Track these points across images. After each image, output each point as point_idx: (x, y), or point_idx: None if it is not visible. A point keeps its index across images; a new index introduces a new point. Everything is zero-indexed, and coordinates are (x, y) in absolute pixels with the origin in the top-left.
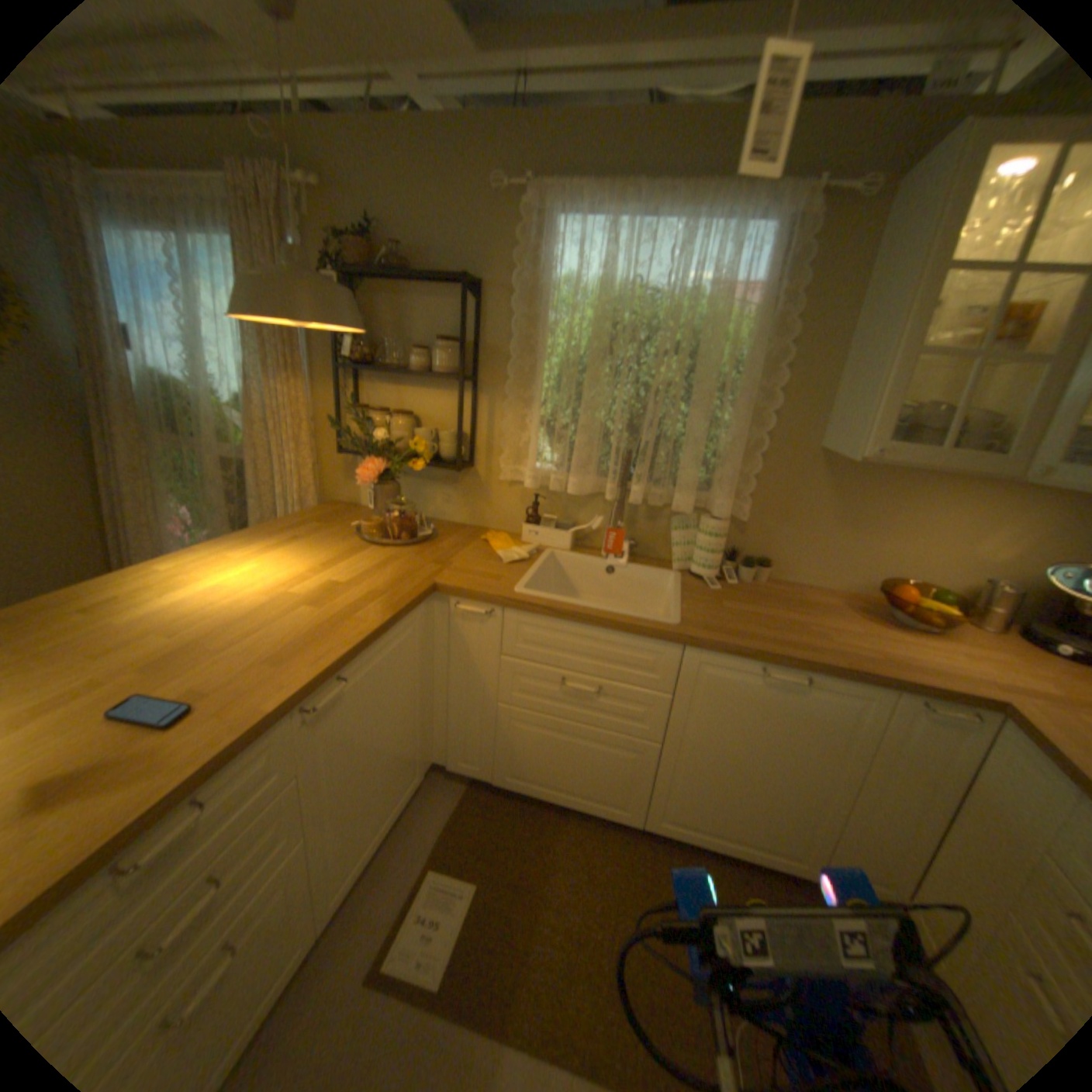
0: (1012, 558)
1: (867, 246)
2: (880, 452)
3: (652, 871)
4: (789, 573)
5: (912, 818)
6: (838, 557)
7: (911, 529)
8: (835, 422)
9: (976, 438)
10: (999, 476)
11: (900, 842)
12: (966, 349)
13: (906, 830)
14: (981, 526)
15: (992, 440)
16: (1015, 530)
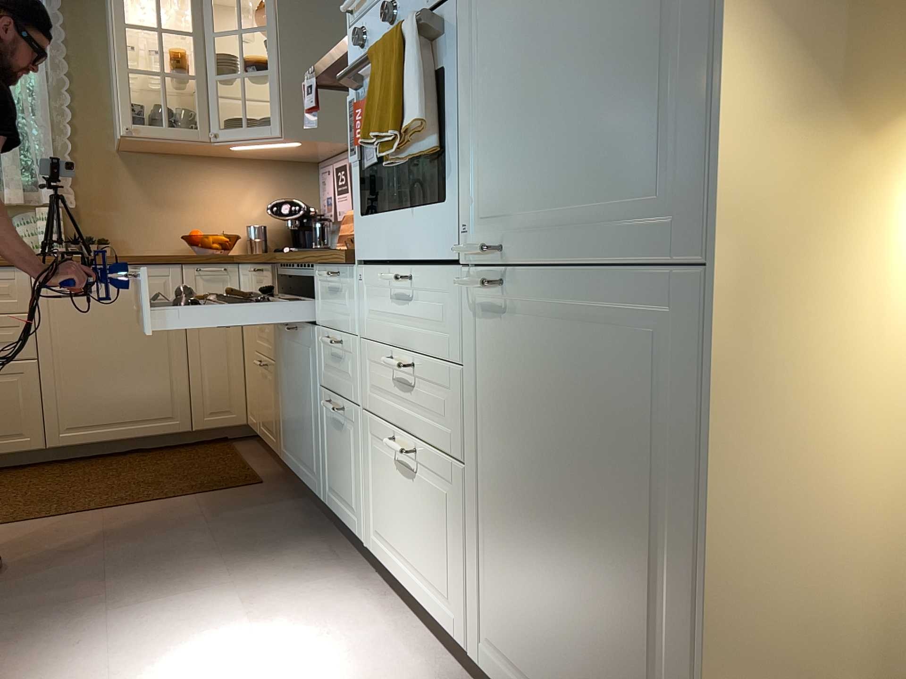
0: (257, 212)
1: (97, 19)
2: (125, 129)
3: (58, 472)
4: (125, 248)
5: (219, 350)
6: (156, 229)
7: (194, 202)
8: (116, 130)
9: (182, 124)
10: (198, 142)
11: (220, 371)
12: (151, 71)
13: (220, 361)
14: (233, 194)
15: (191, 124)
16: (251, 194)
